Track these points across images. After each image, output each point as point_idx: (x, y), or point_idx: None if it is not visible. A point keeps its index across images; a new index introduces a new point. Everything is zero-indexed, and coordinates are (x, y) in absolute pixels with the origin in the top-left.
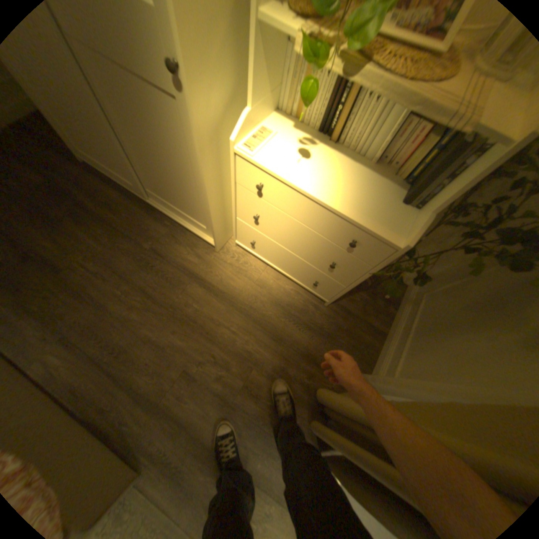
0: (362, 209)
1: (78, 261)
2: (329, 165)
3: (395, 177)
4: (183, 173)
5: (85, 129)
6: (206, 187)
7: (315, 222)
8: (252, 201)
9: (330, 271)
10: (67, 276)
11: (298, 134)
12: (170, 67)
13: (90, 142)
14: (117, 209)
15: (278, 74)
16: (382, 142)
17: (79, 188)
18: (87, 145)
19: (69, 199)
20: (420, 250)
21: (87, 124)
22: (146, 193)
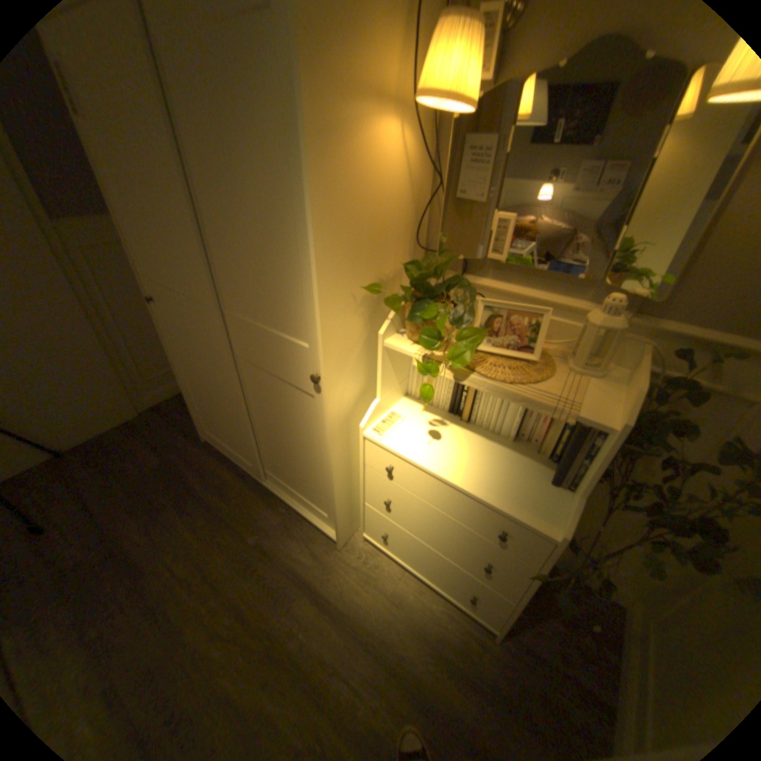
0: (503, 493)
1: (165, 562)
2: (462, 445)
3: (538, 456)
4: (309, 454)
5: (220, 414)
6: (332, 470)
7: (454, 509)
8: (382, 484)
9: (488, 578)
10: (145, 584)
11: (427, 416)
12: (313, 379)
13: (220, 424)
14: (226, 493)
15: (404, 370)
16: (513, 422)
17: (191, 470)
18: (216, 426)
19: (177, 483)
20: (618, 547)
21: (224, 411)
22: (264, 474)
